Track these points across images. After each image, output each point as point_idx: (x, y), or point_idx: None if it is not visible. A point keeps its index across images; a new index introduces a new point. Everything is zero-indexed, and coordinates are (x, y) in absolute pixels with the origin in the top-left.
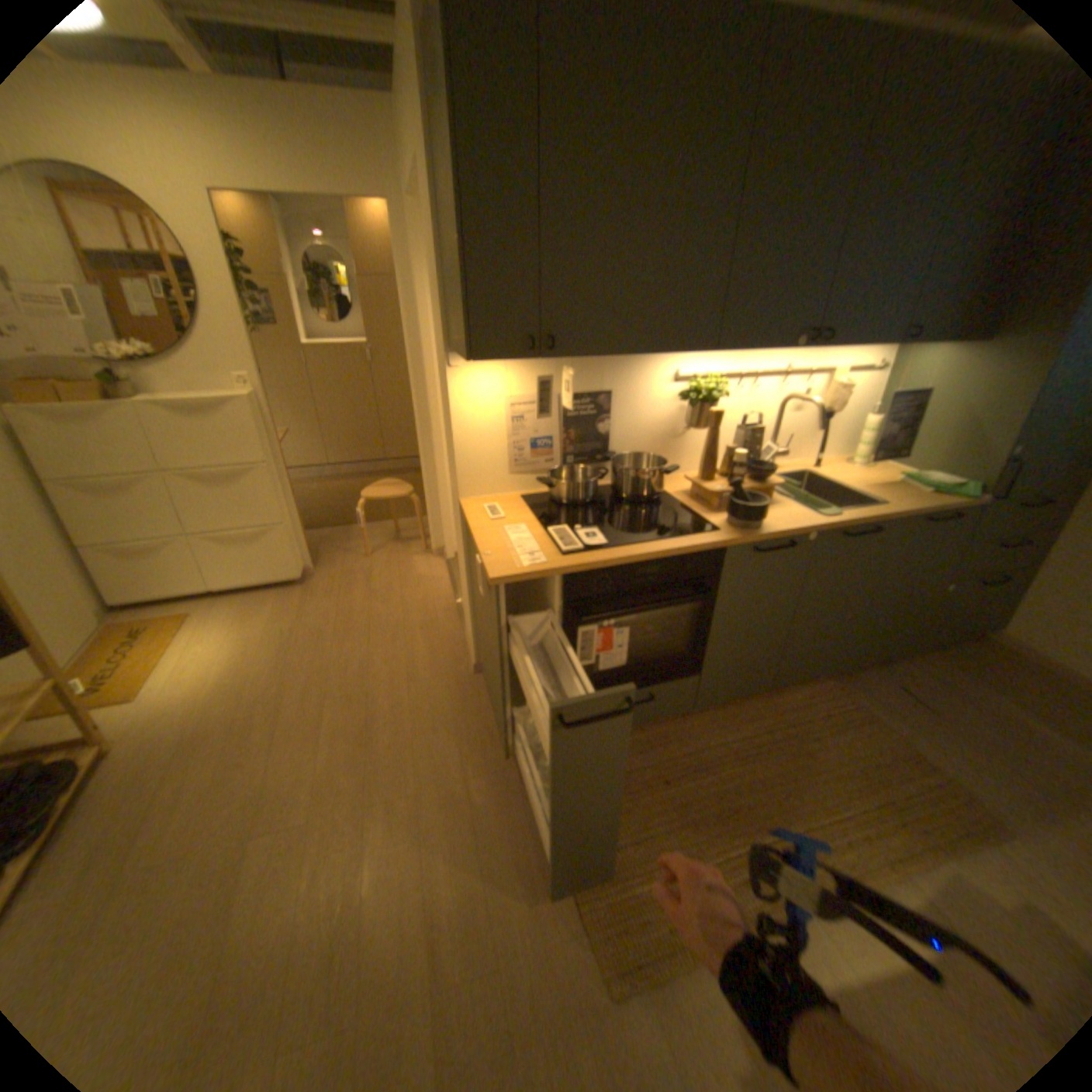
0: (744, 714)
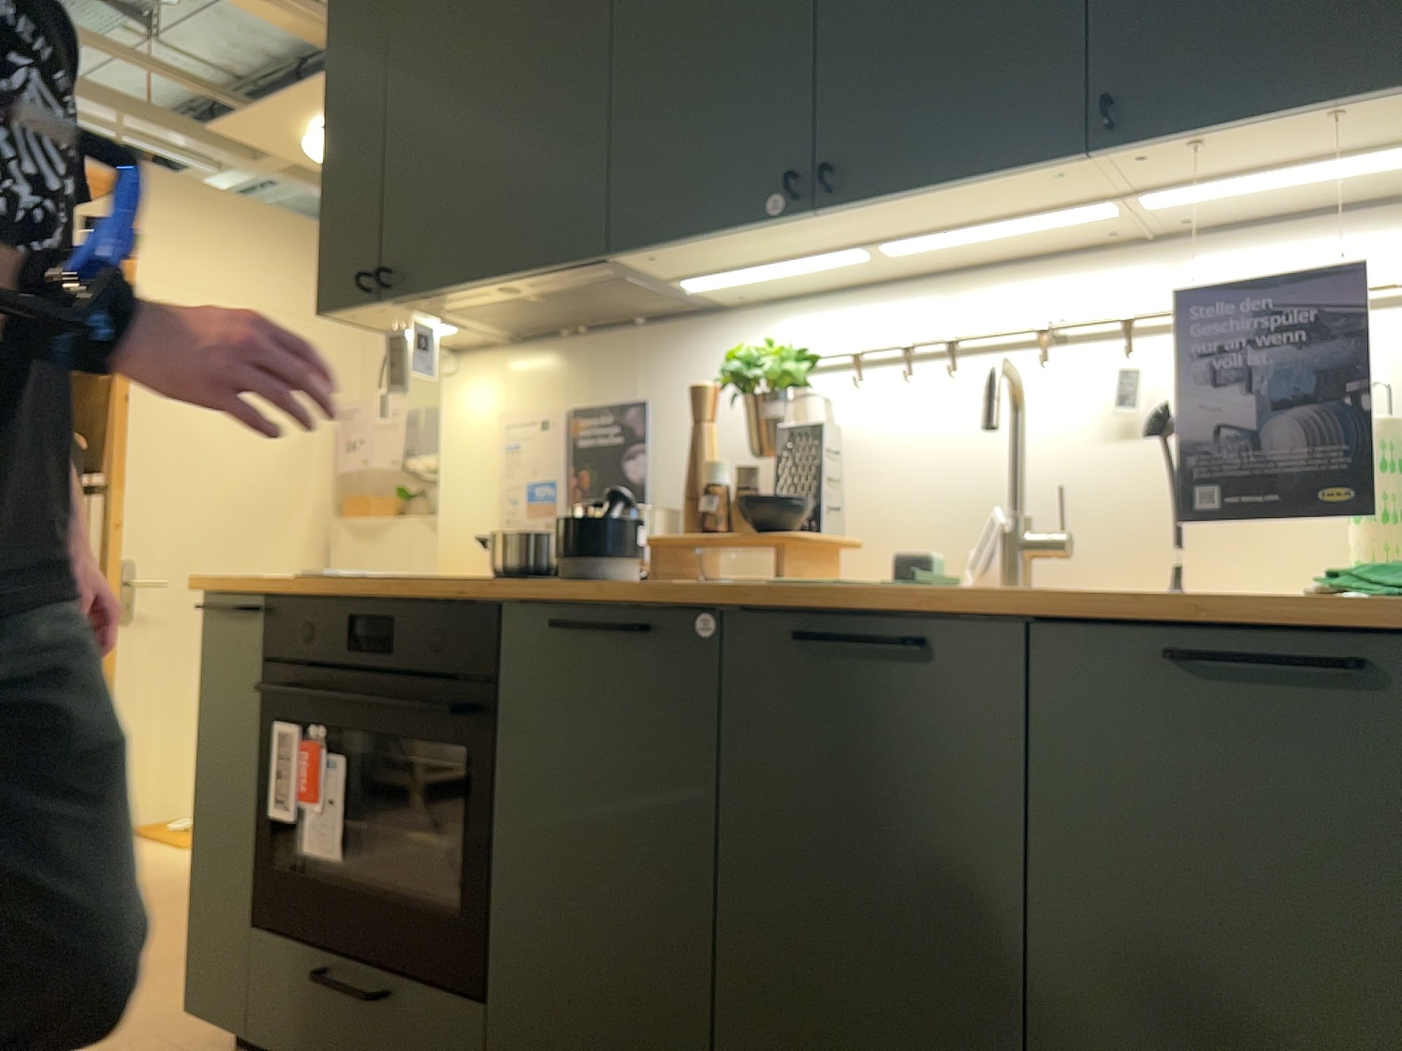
0: None
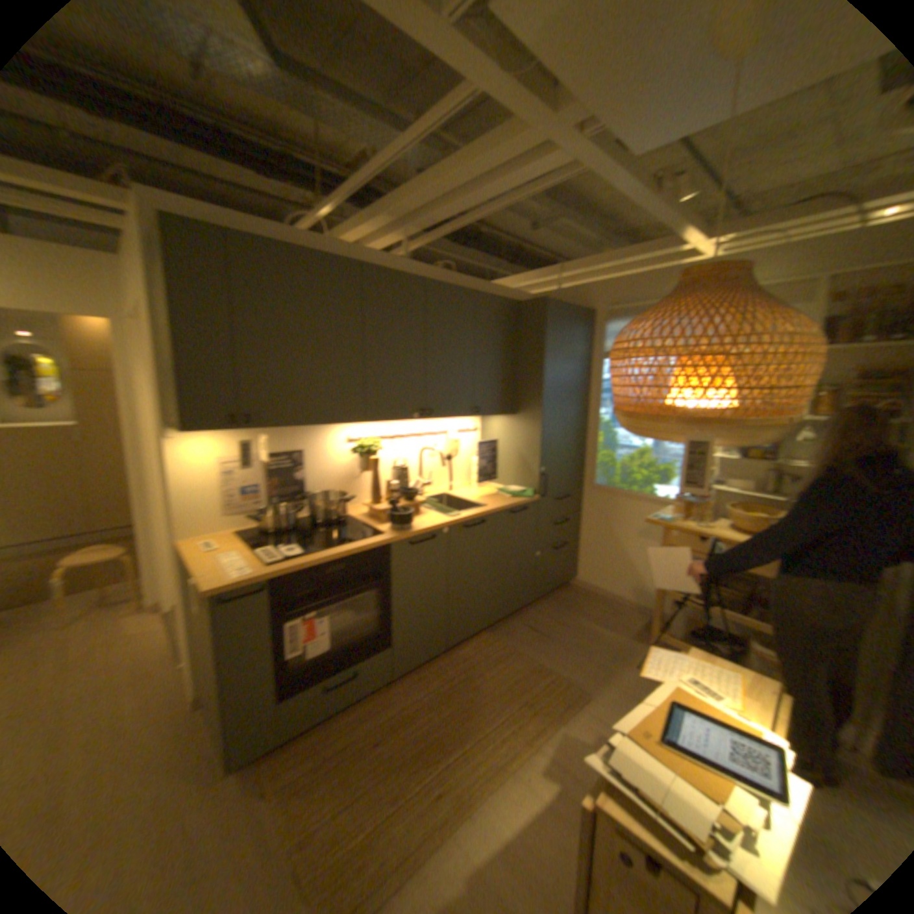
0: (431, 674)
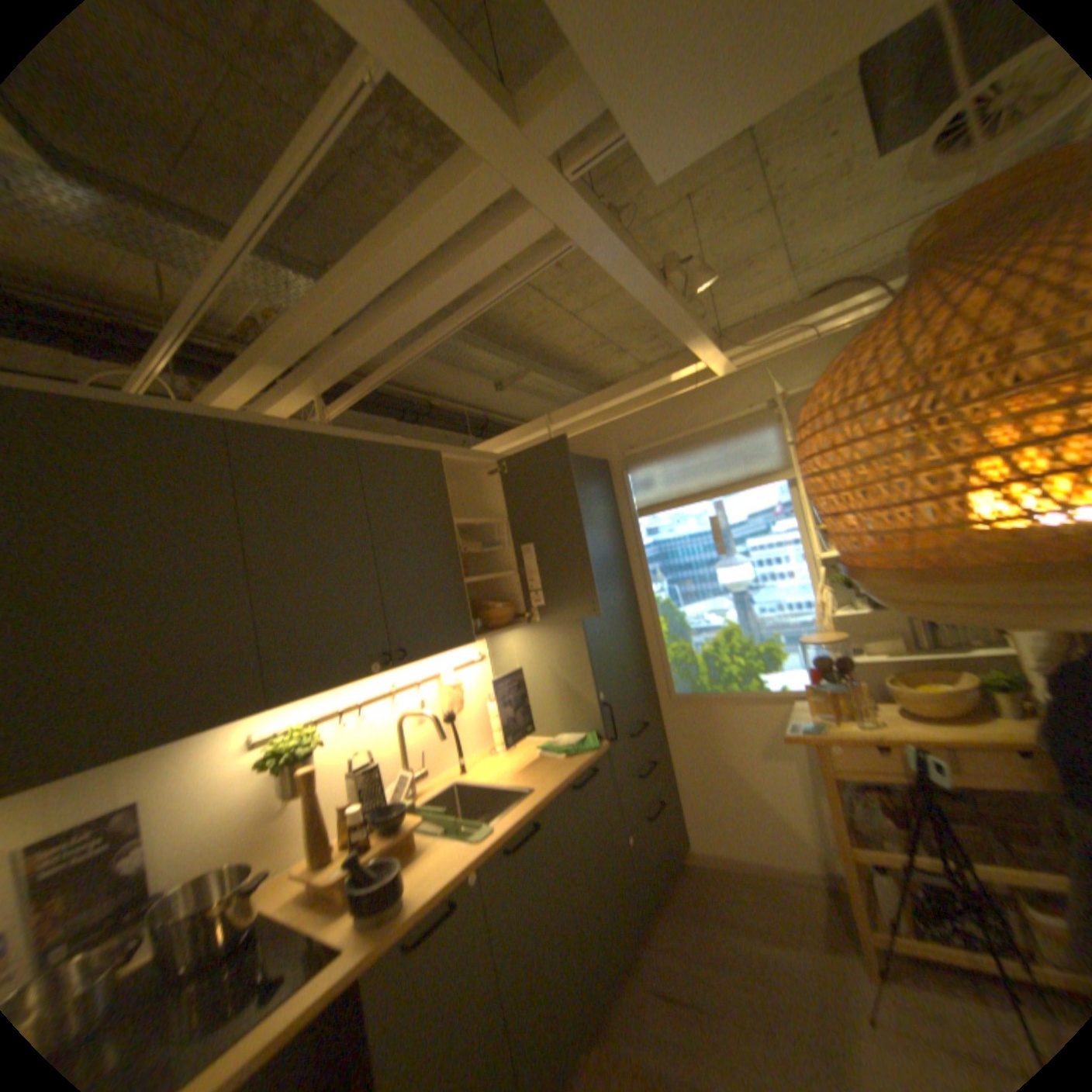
0: None
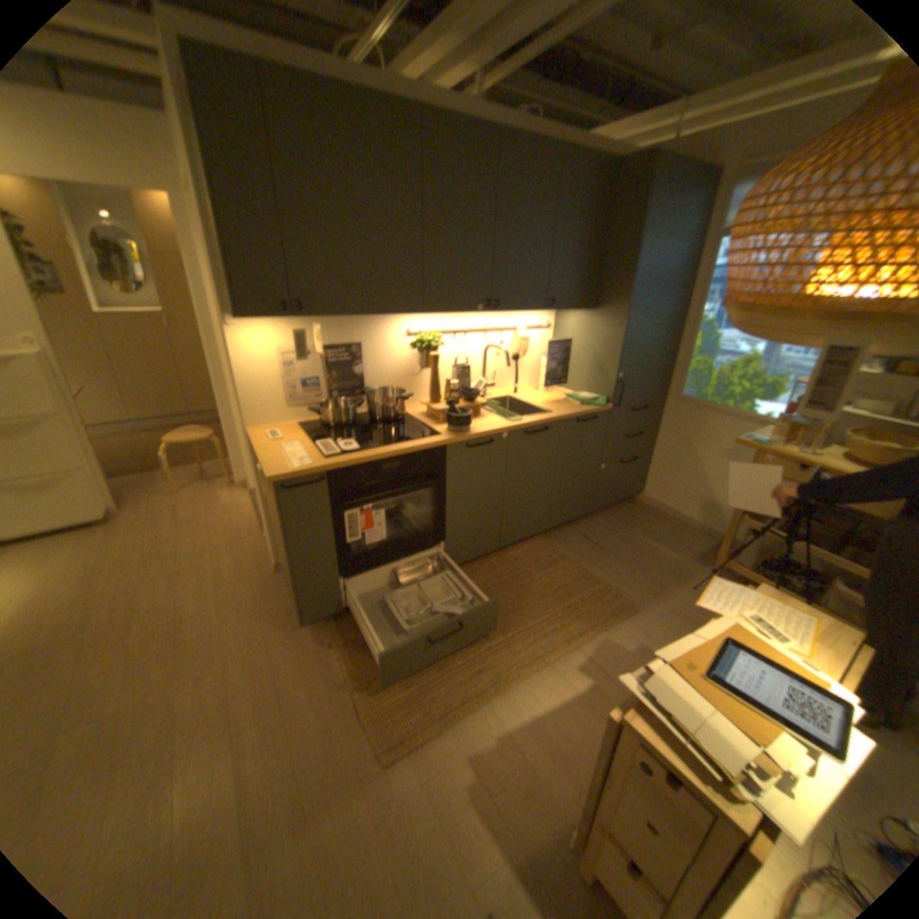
0: (482, 568)
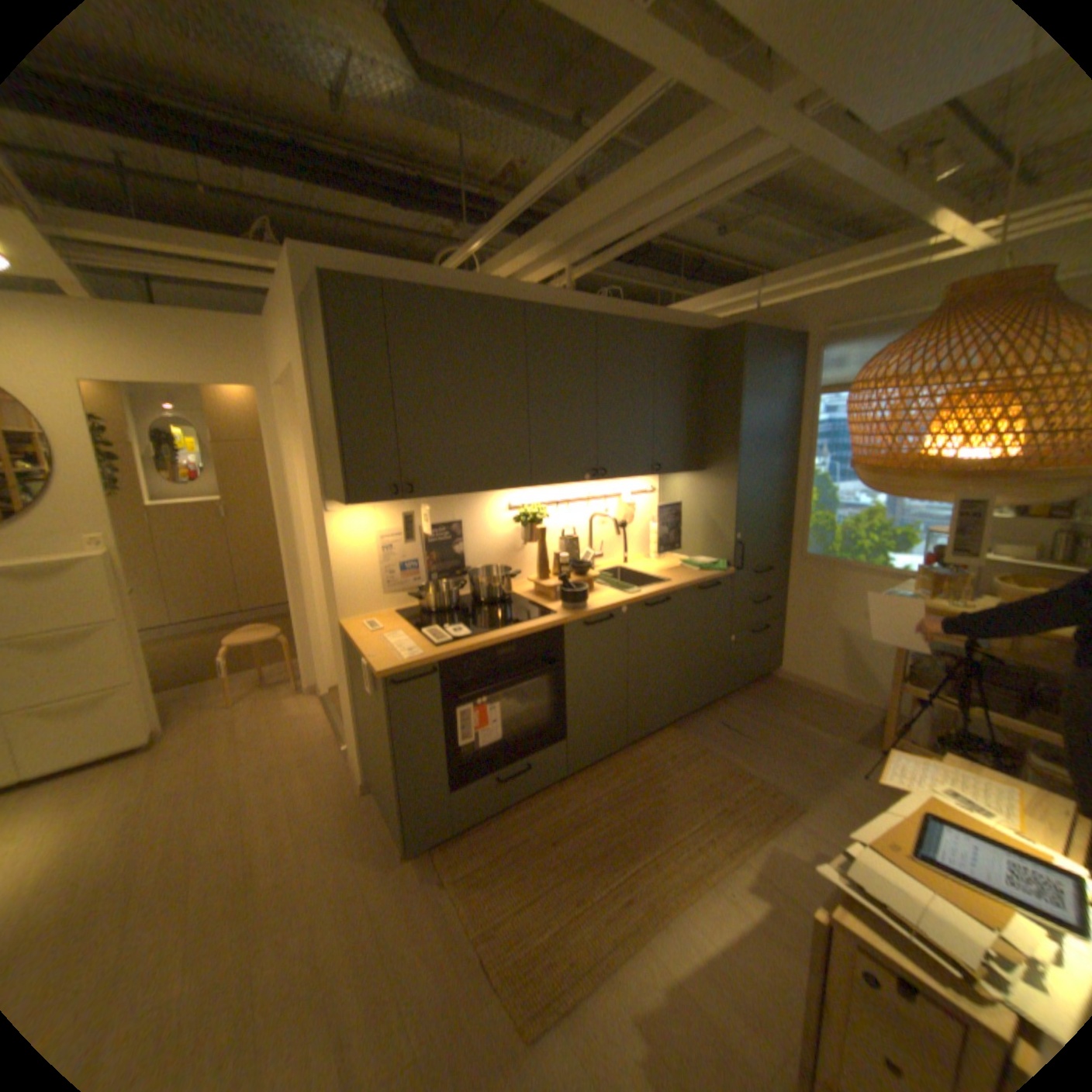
0: (610, 772)
